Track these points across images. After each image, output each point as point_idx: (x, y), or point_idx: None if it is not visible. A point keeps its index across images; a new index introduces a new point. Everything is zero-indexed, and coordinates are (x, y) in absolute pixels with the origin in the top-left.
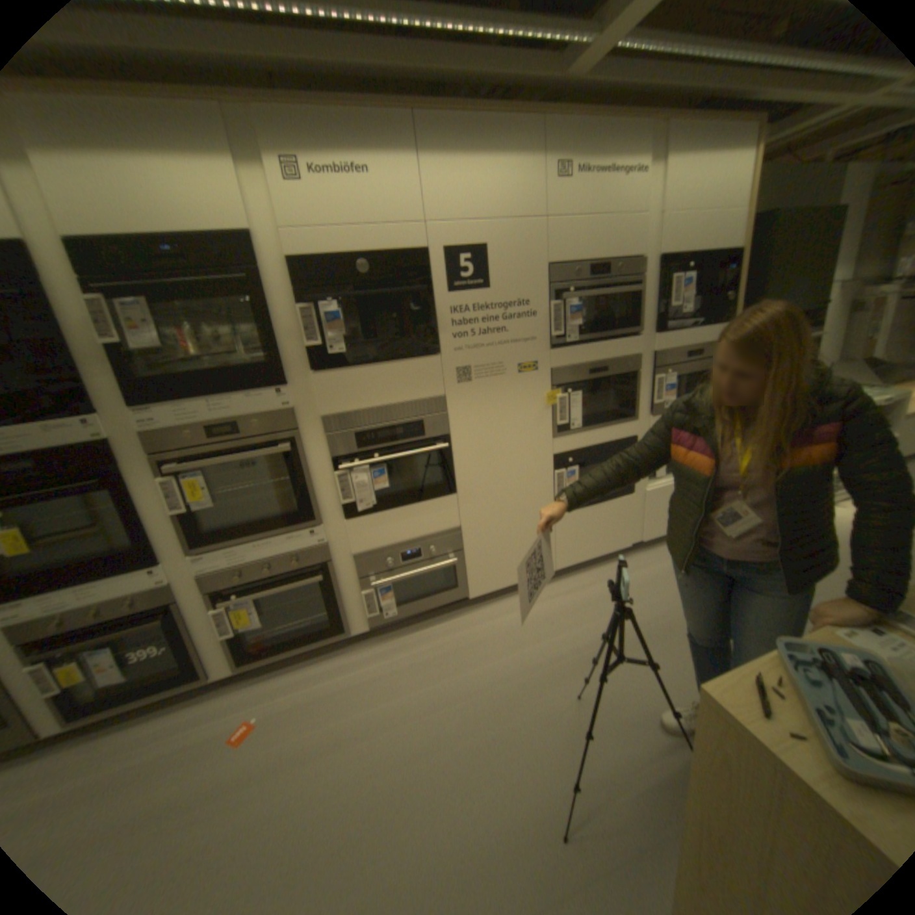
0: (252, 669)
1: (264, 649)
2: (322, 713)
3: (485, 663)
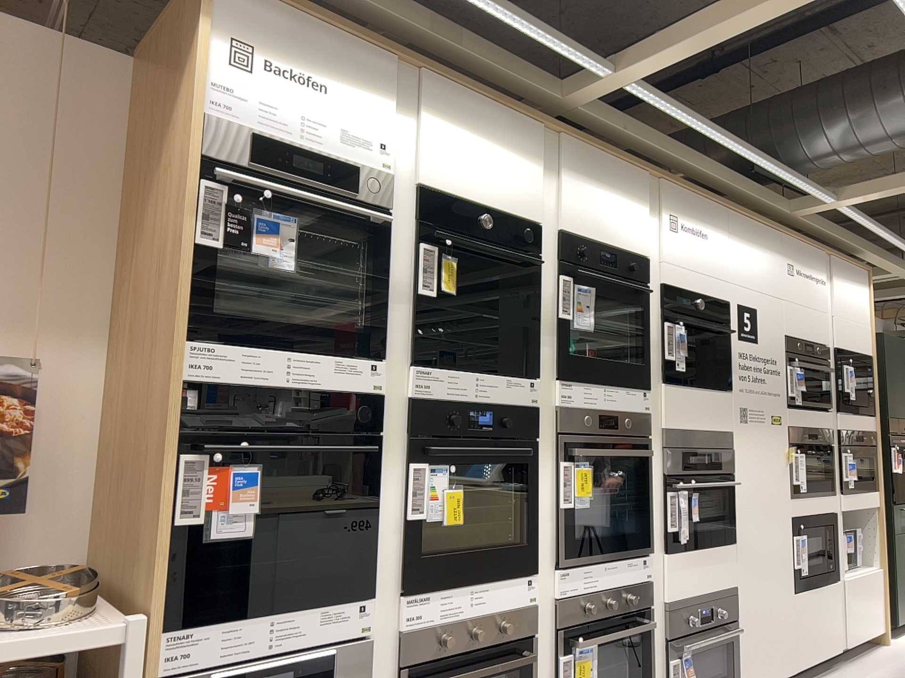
0: None
1: None
2: None
3: None
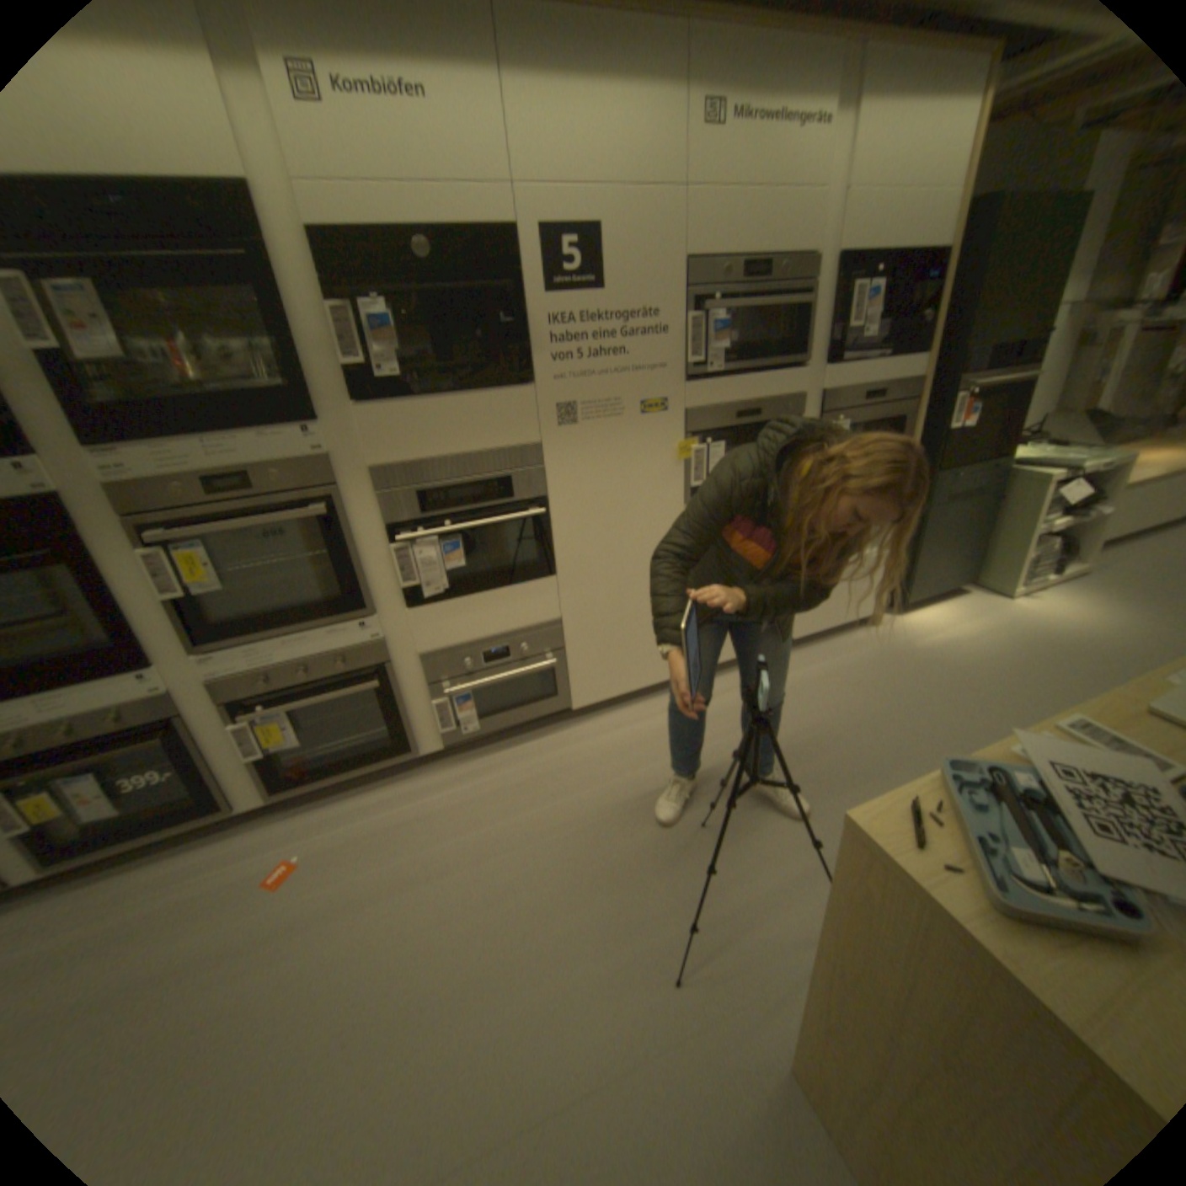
0: (292, 797)
1: (306, 773)
2: (384, 848)
3: (590, 787)
